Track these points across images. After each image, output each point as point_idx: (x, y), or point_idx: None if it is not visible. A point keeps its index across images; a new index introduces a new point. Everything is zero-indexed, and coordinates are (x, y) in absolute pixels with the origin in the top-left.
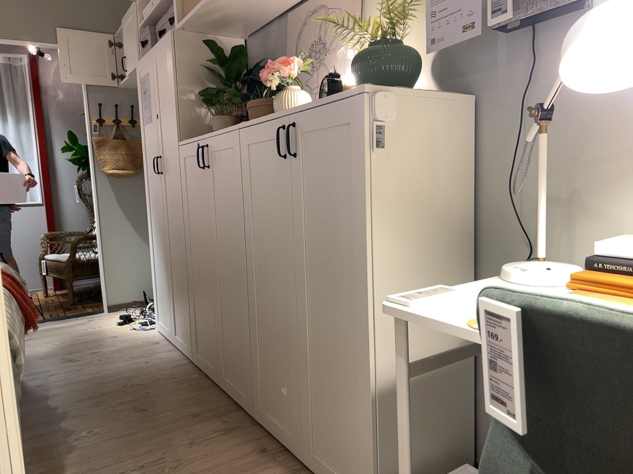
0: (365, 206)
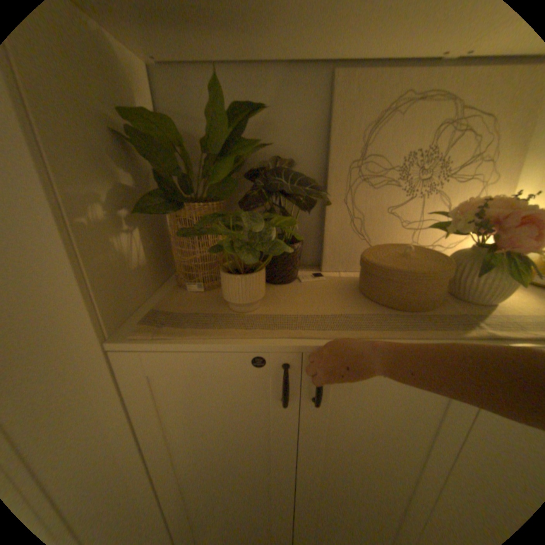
0: None
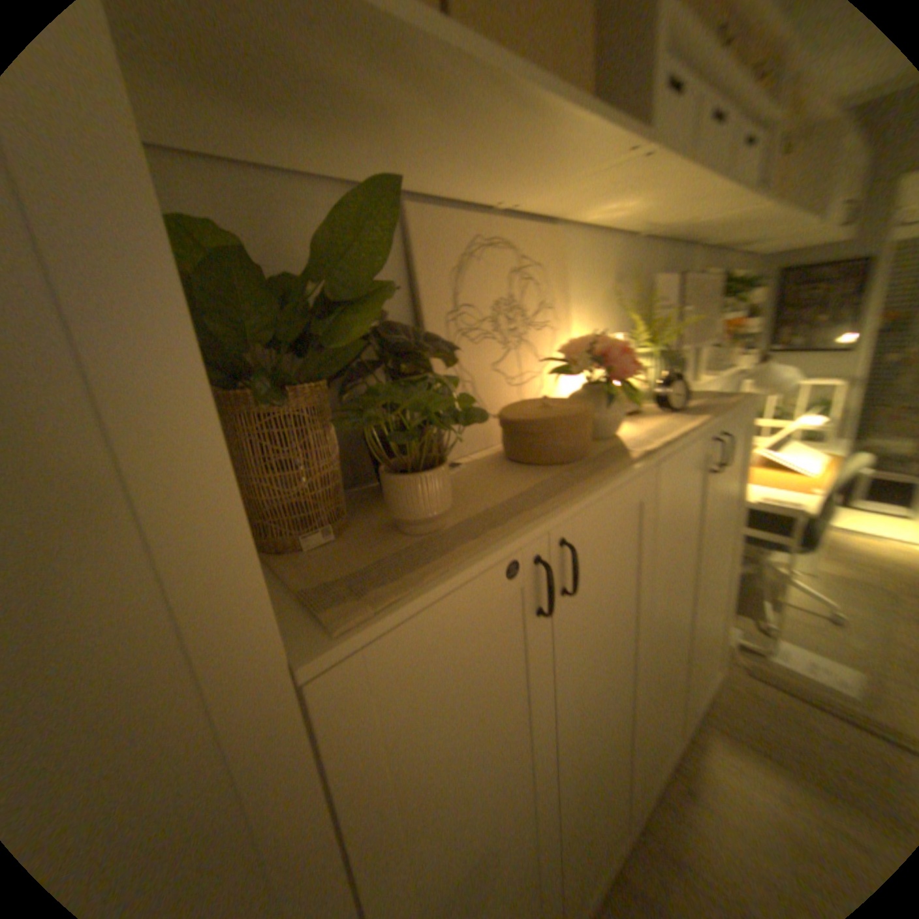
0: (750, 478)
